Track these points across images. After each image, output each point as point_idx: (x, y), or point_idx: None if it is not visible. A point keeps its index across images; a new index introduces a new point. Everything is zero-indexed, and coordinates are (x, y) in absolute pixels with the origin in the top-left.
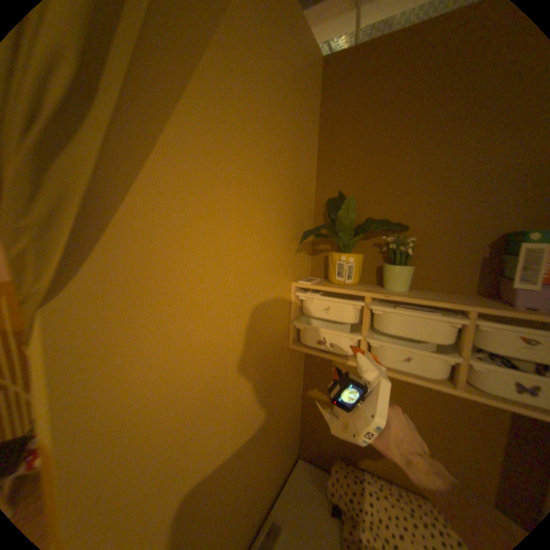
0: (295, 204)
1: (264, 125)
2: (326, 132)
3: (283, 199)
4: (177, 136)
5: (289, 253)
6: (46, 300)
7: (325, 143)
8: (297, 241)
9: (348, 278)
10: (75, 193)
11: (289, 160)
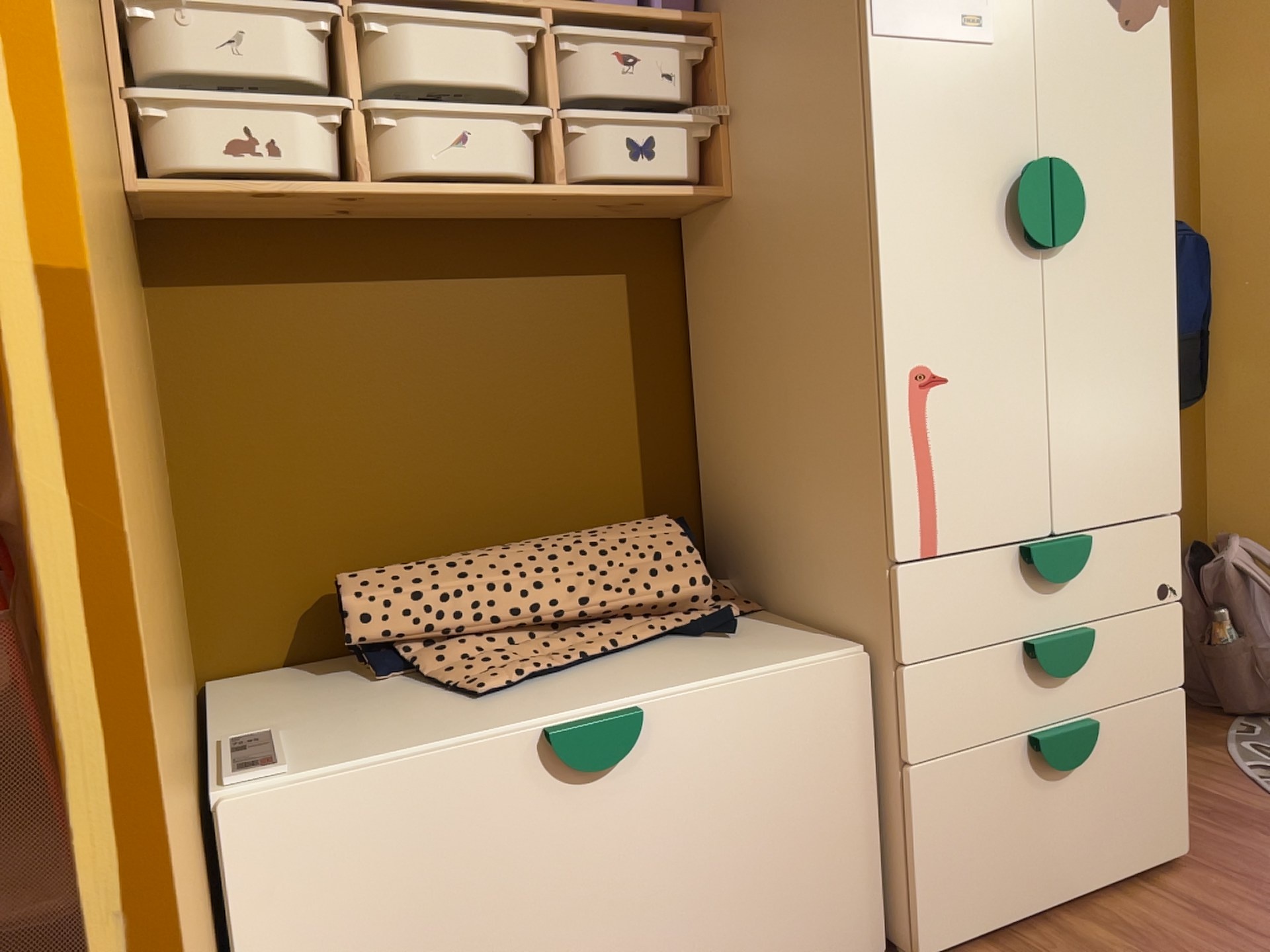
0: None
1: None
2: None
3: None
4: None
5: None
6: None
7: None
8: None
9: None
10: None
11: None
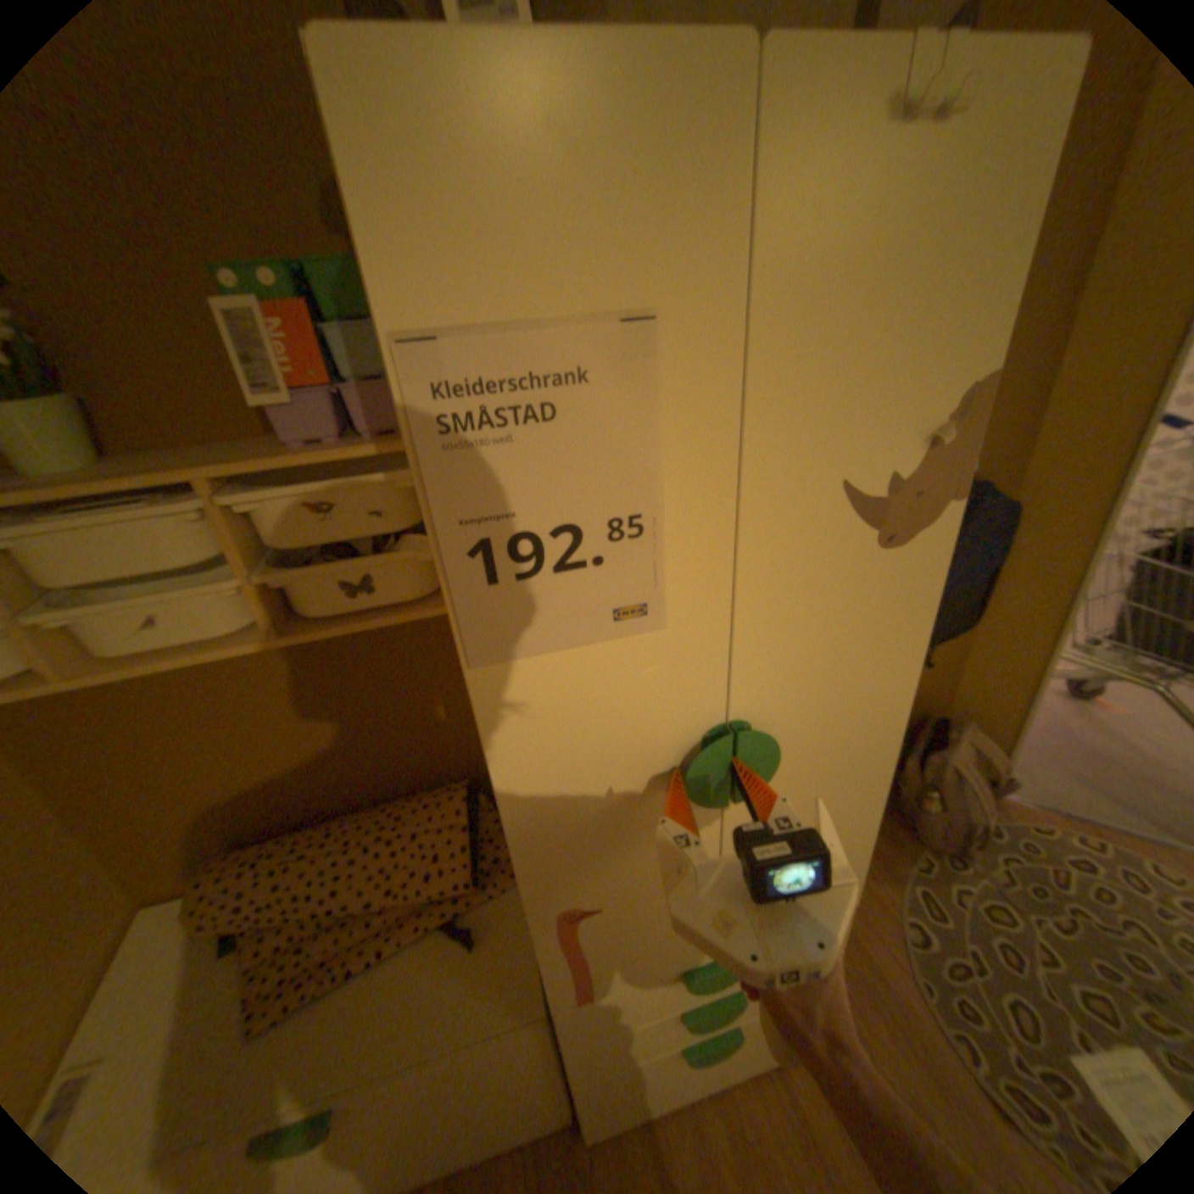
0: None
1: None
2: None
3: None
4: None
5: None
6: None
7: None
8: None
9: None
10: None
11: None
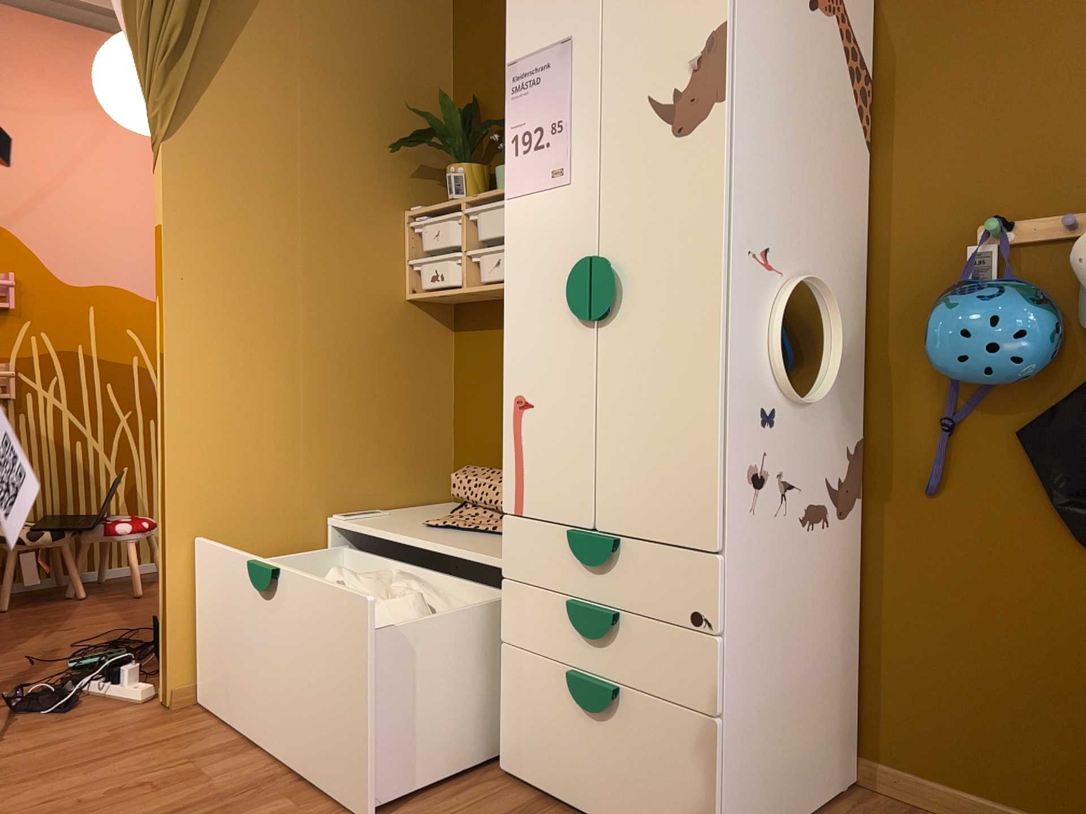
0: (404, 117)
1: (340, 37)
2: (460, 30)
3: (378, 110)
4: (243, 56)
5: (396, 174)
6: (165, 143)
7: (460, 44)
8: (413, 164)
9: (458, 195)
10: (181, 88)
11: (386, 68)
